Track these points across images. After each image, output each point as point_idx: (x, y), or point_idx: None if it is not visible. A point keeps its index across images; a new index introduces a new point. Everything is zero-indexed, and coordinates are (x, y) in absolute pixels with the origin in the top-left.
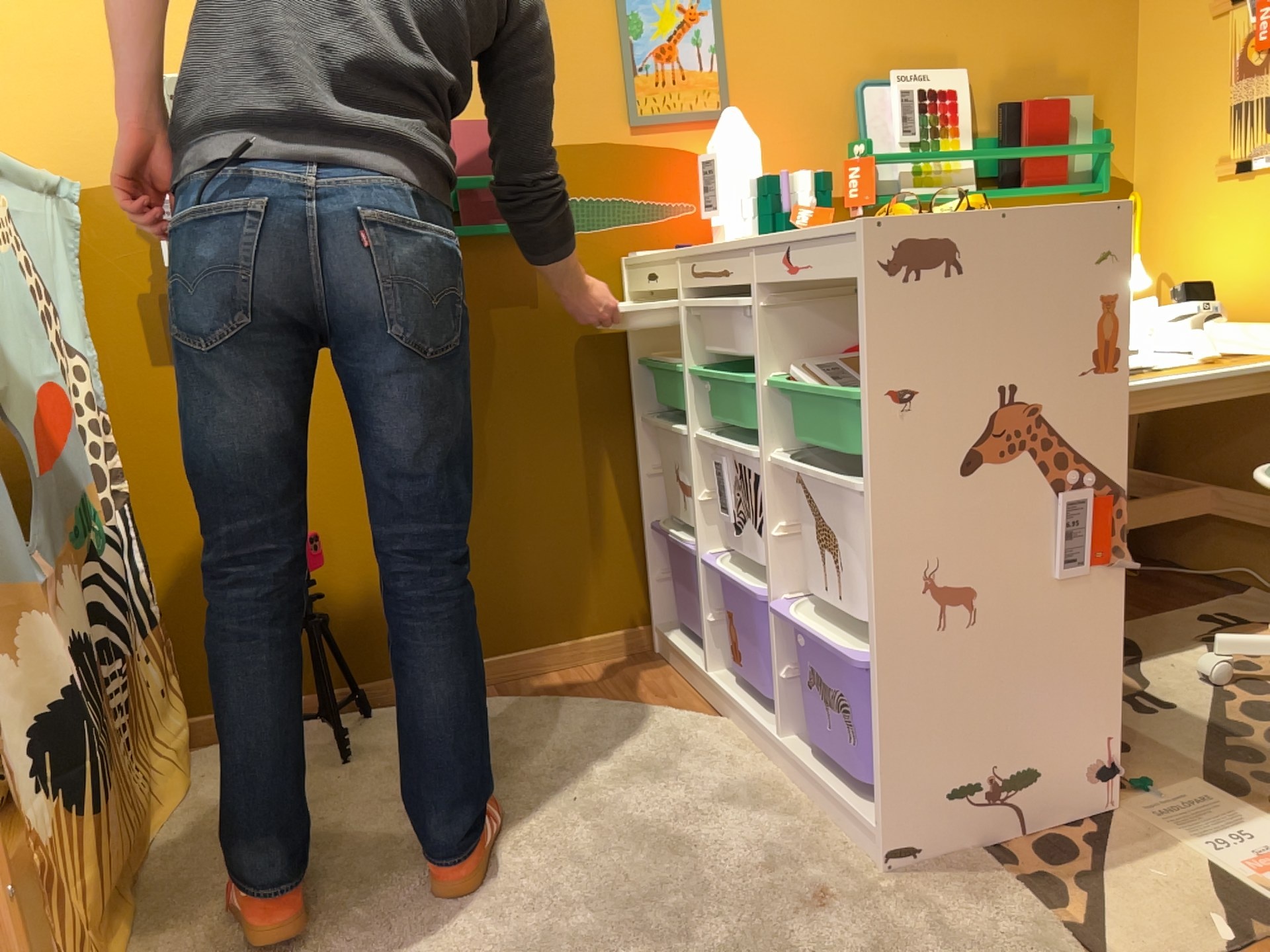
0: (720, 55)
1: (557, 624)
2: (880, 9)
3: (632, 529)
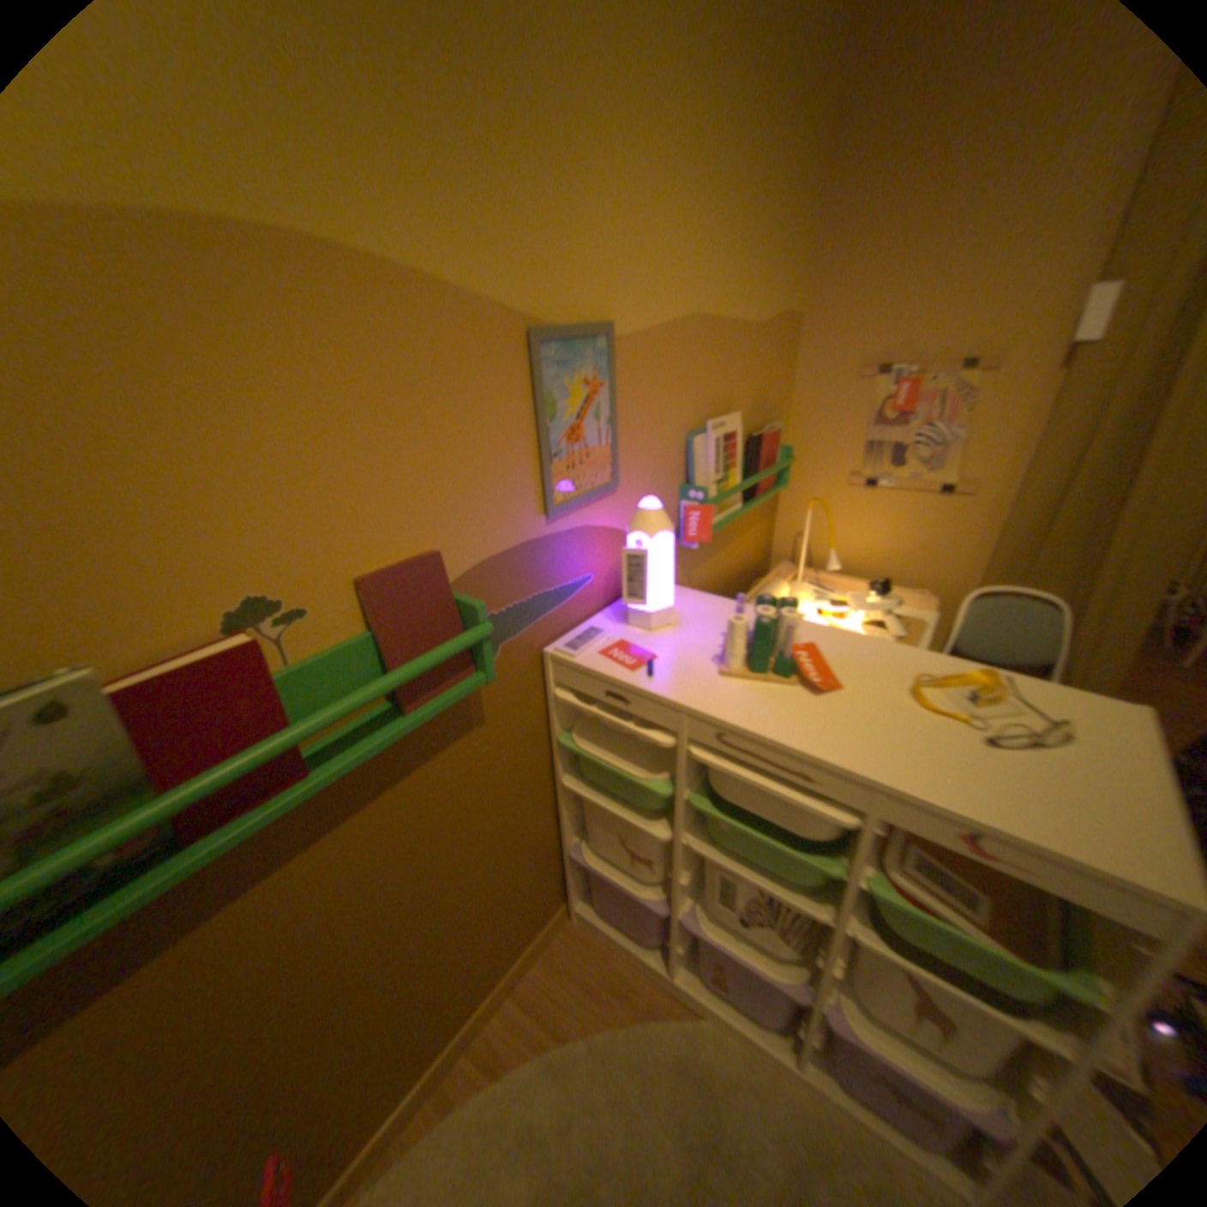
0: (615, 426)
1: (505, 965)
2: (704, 364)
3: (553, 855)
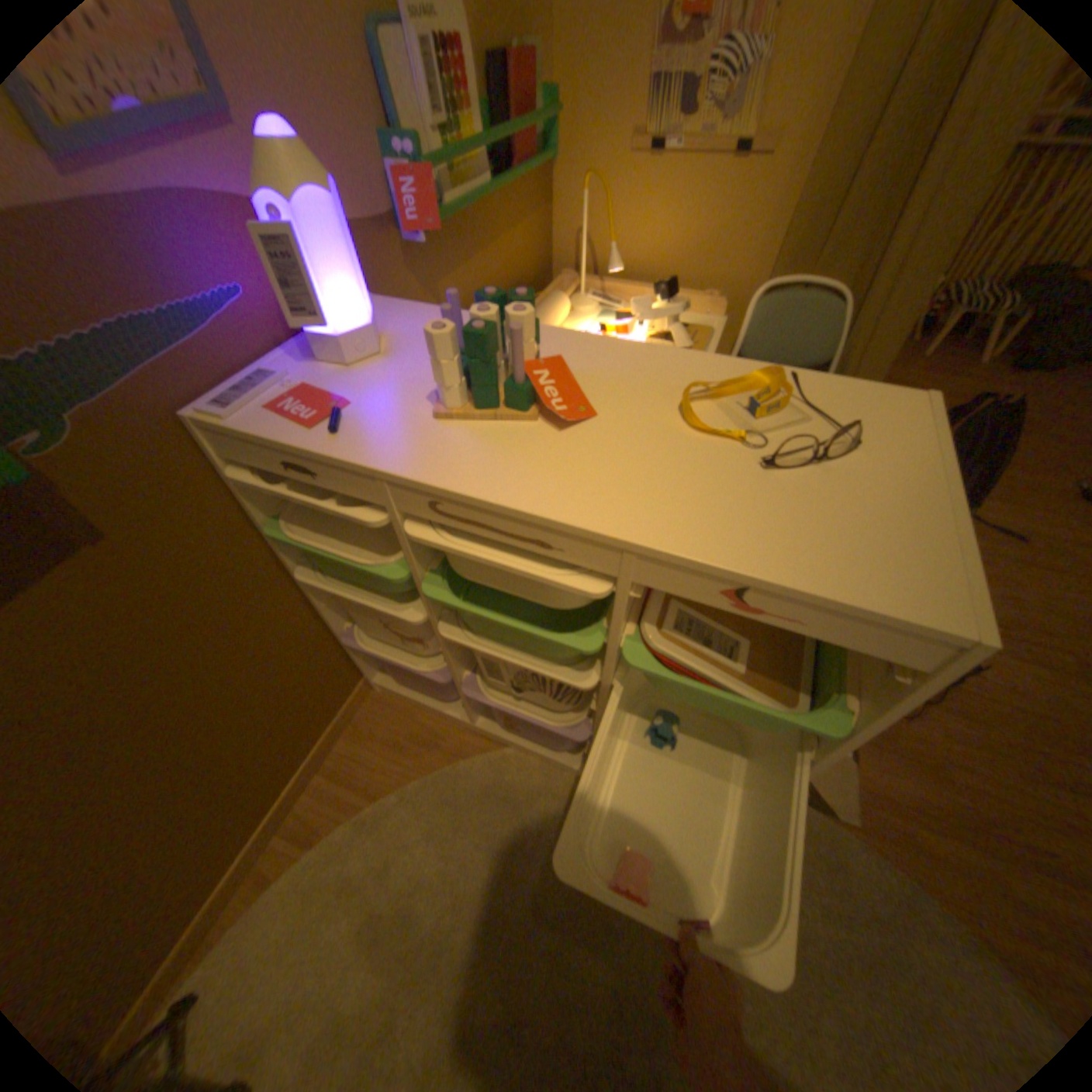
0: None
1: (299, 751)
2: None
3: (324, 643)
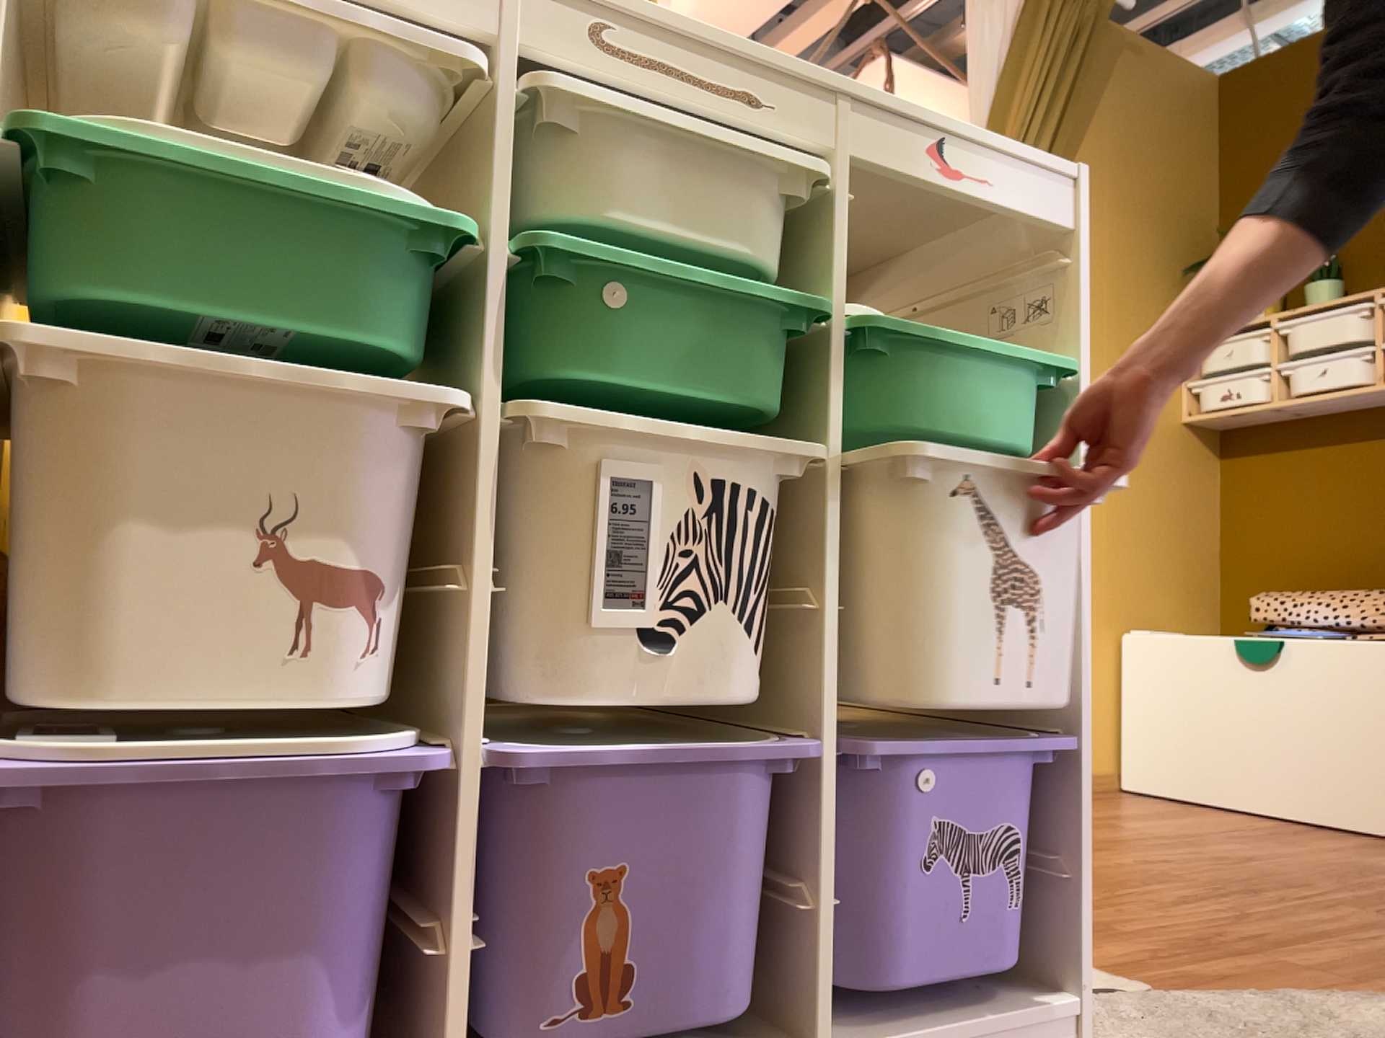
0: None
1: None
2: None
3: None
